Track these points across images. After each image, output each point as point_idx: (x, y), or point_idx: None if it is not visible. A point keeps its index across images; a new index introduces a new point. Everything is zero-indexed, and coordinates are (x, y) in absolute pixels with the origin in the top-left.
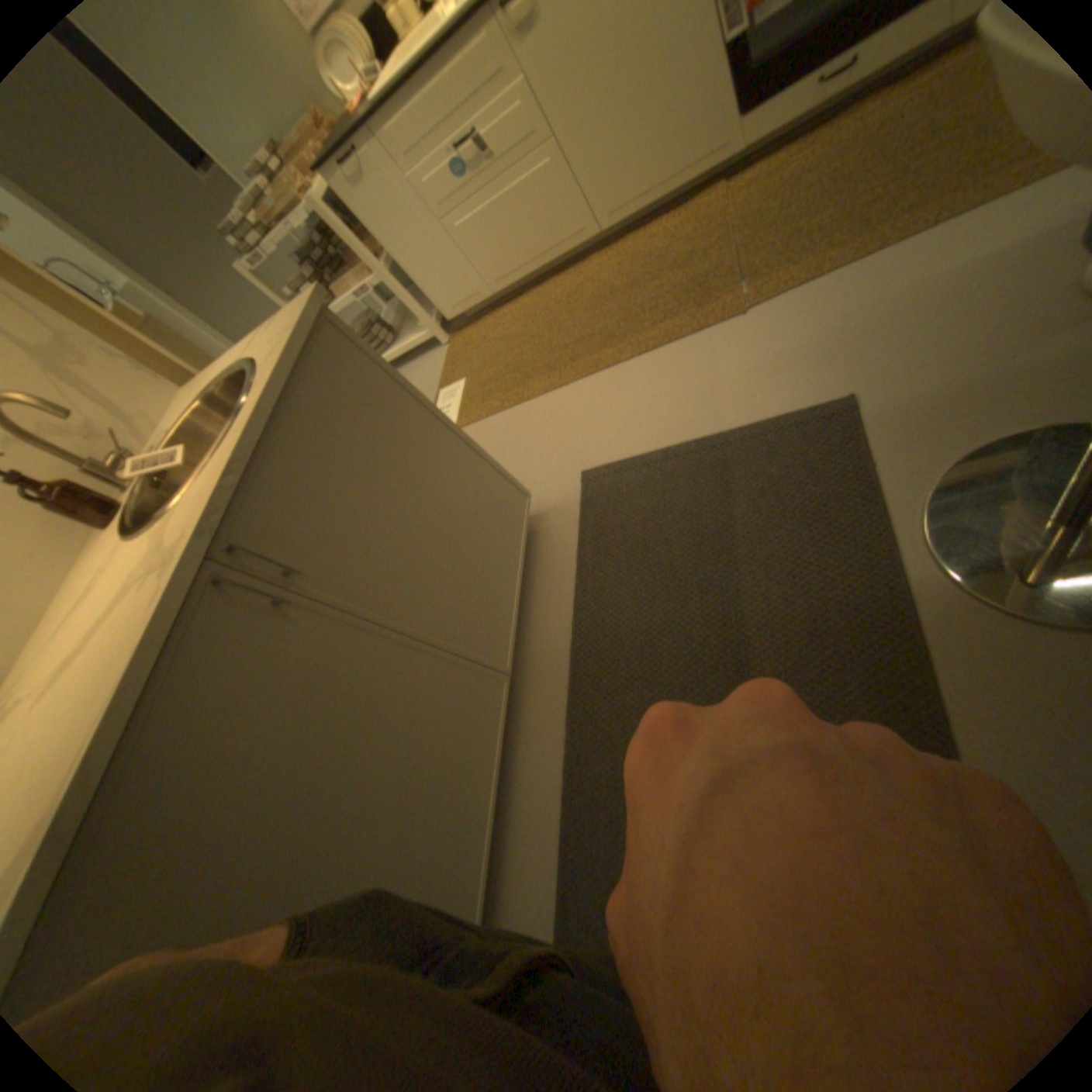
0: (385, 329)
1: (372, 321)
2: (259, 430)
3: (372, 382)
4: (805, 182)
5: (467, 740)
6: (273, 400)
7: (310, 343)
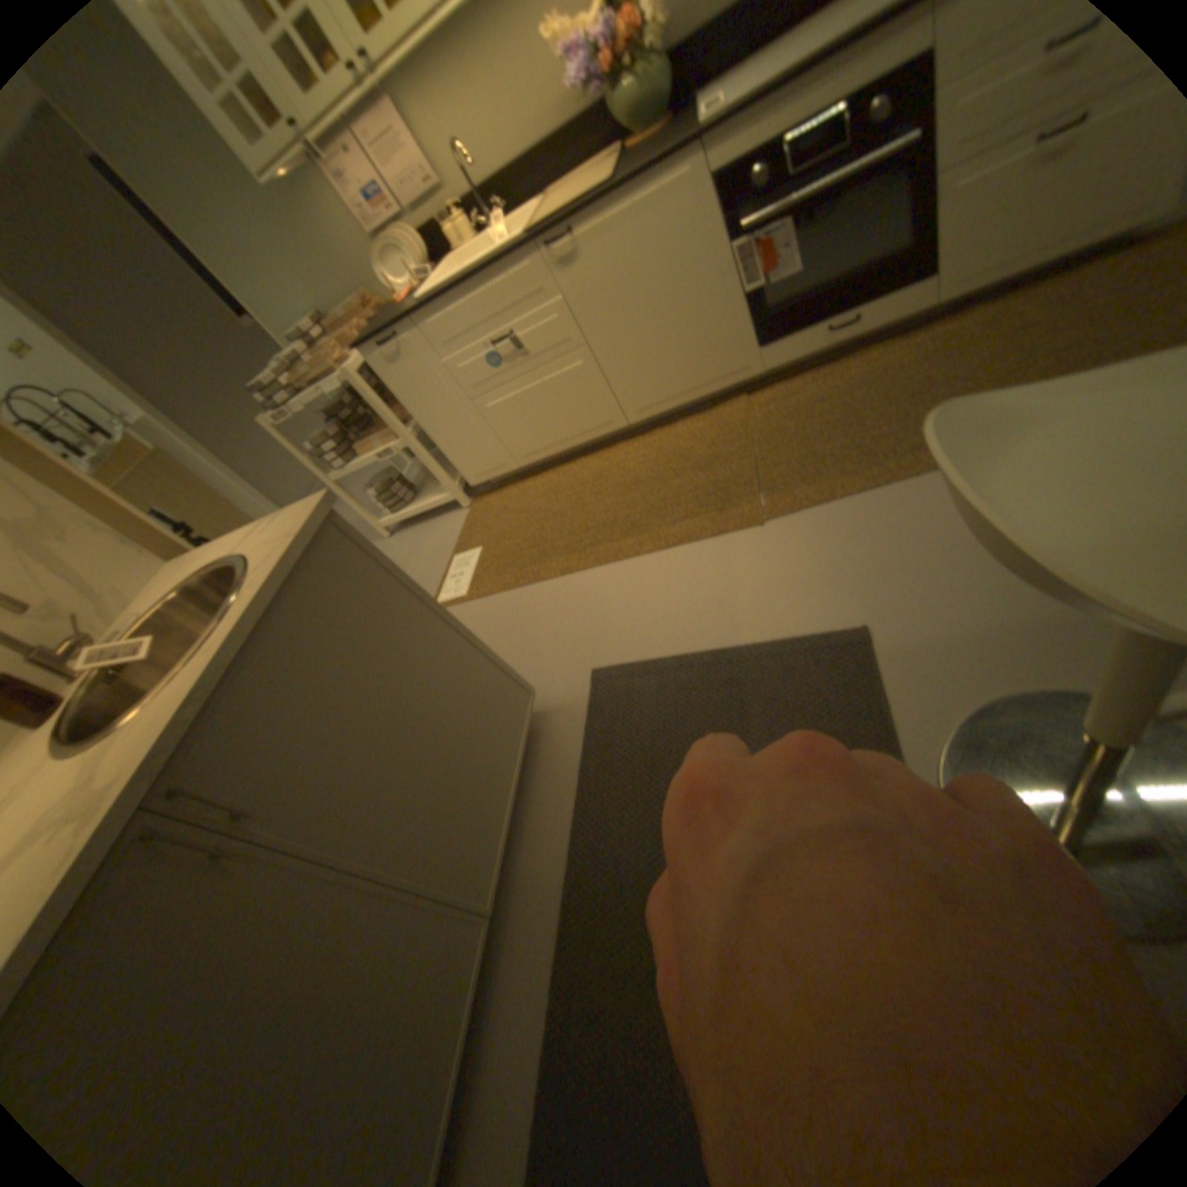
0: (406, 487)
1: (394, 479)
2: (235, 651)
3: (373, 585)
4: (820, 410)
5: (425, 1015)
6: (258, 617)
7: (311, 551)
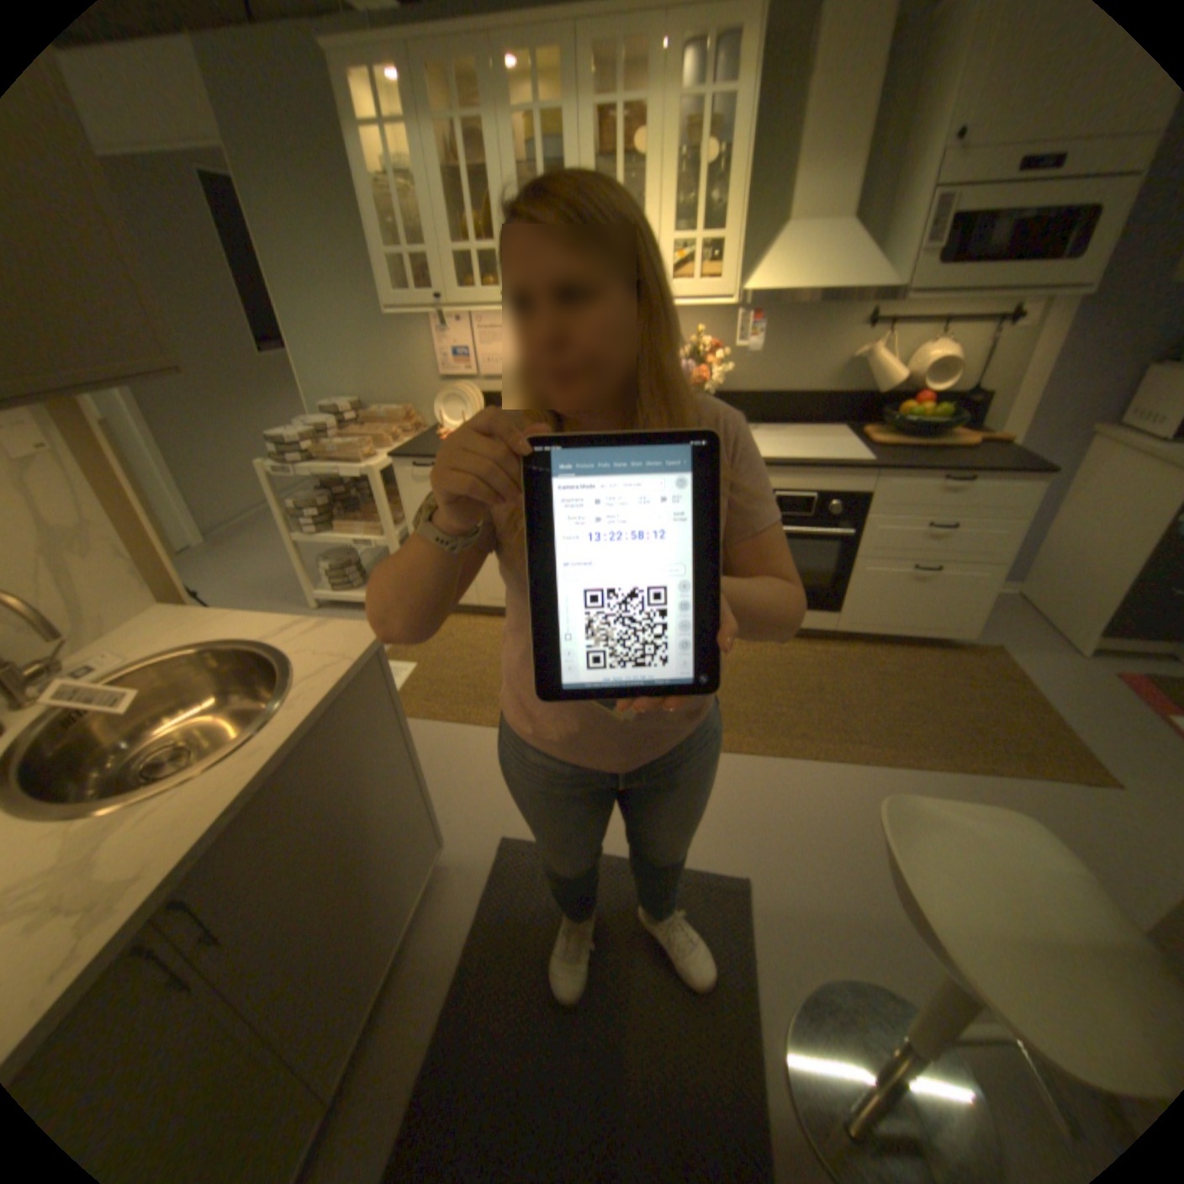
0: (359, 574)
1: (352, 563)
2: (278, 767)
3: (381, 717)
4: (740, 672)
5: None
6: (305, 736)
7: (357, 678)
